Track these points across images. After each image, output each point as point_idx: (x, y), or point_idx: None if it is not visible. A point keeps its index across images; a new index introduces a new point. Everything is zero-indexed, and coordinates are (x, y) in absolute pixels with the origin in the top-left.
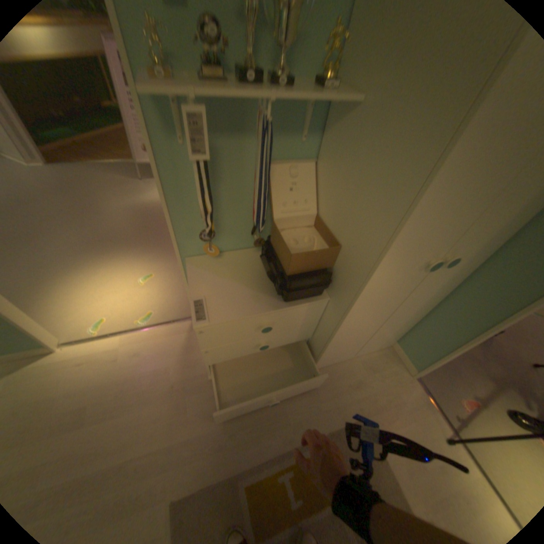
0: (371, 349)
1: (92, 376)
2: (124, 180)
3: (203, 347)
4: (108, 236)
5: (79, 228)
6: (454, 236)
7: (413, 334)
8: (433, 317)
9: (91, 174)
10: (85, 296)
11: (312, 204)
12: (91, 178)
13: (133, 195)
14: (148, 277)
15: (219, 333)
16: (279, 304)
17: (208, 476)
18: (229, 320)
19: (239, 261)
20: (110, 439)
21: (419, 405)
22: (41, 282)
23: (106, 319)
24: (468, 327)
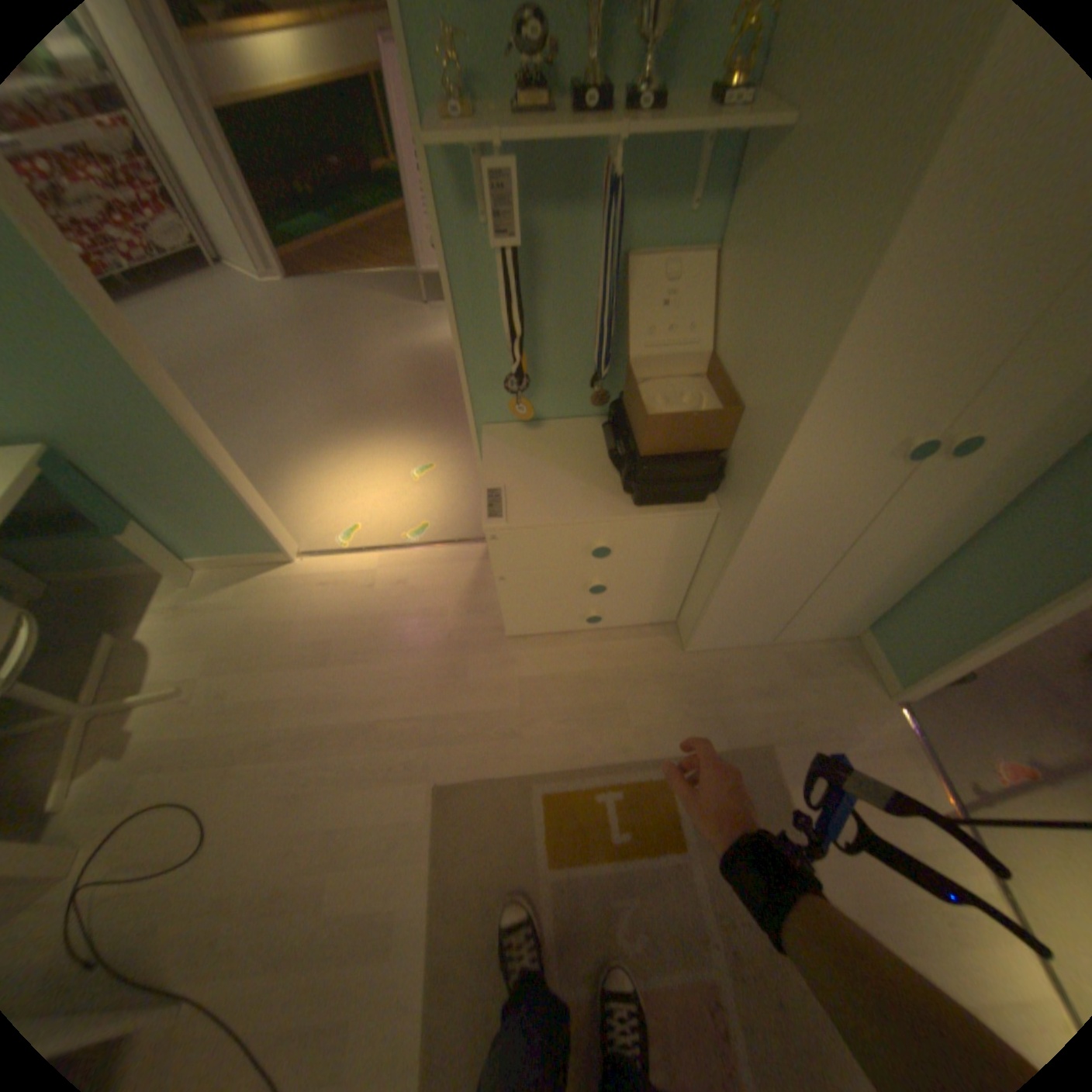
0: (810, 634)
1: (341, 603)
2: (400, 307)
3: (498, 570)
4: (372, 401)
5: (331, 387)
6: (960, 387)
7: (903, 614)
8: (947, 578)
9: (350, 297)
10: (336, 490)
11: (703, 334)
12: (351, 304)
13: (412, 334)
14: (427, 471)
15: (522, 546)
16: (624, 509)
17: (489, 767)
18: (538, 526)
19: (568, 438)
20: (361, 689)
21: (891, 748)
22: (279, 465)
23: (363, 527)
24: (1013, 597)
